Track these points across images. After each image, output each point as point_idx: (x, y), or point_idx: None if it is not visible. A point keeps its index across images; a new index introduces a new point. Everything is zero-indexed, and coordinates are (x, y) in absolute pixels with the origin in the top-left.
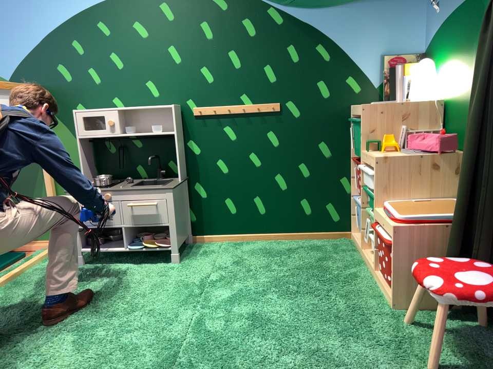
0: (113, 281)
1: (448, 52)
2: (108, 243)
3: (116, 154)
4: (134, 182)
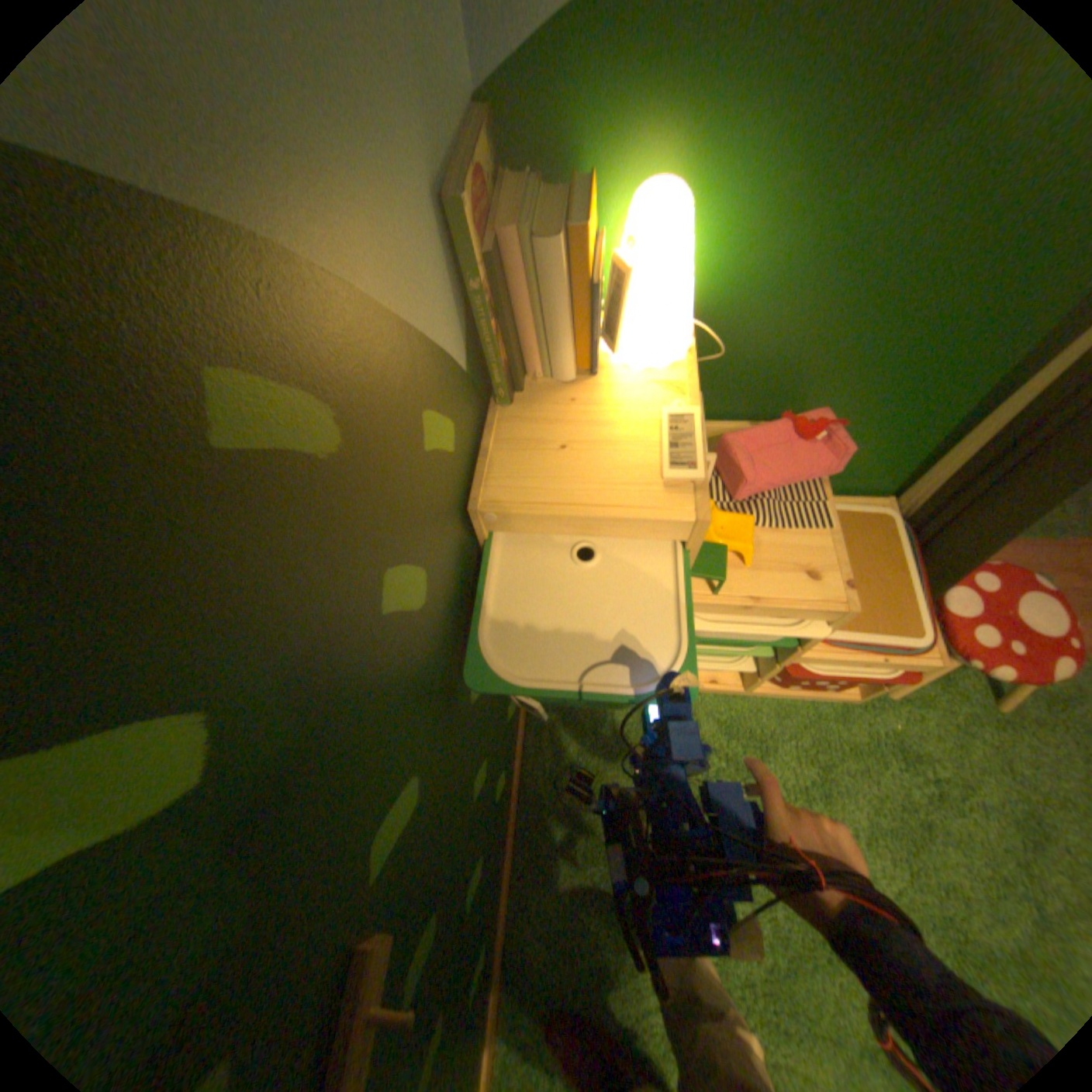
0: None
1: (732, 125)
2: None
3: None
4: None
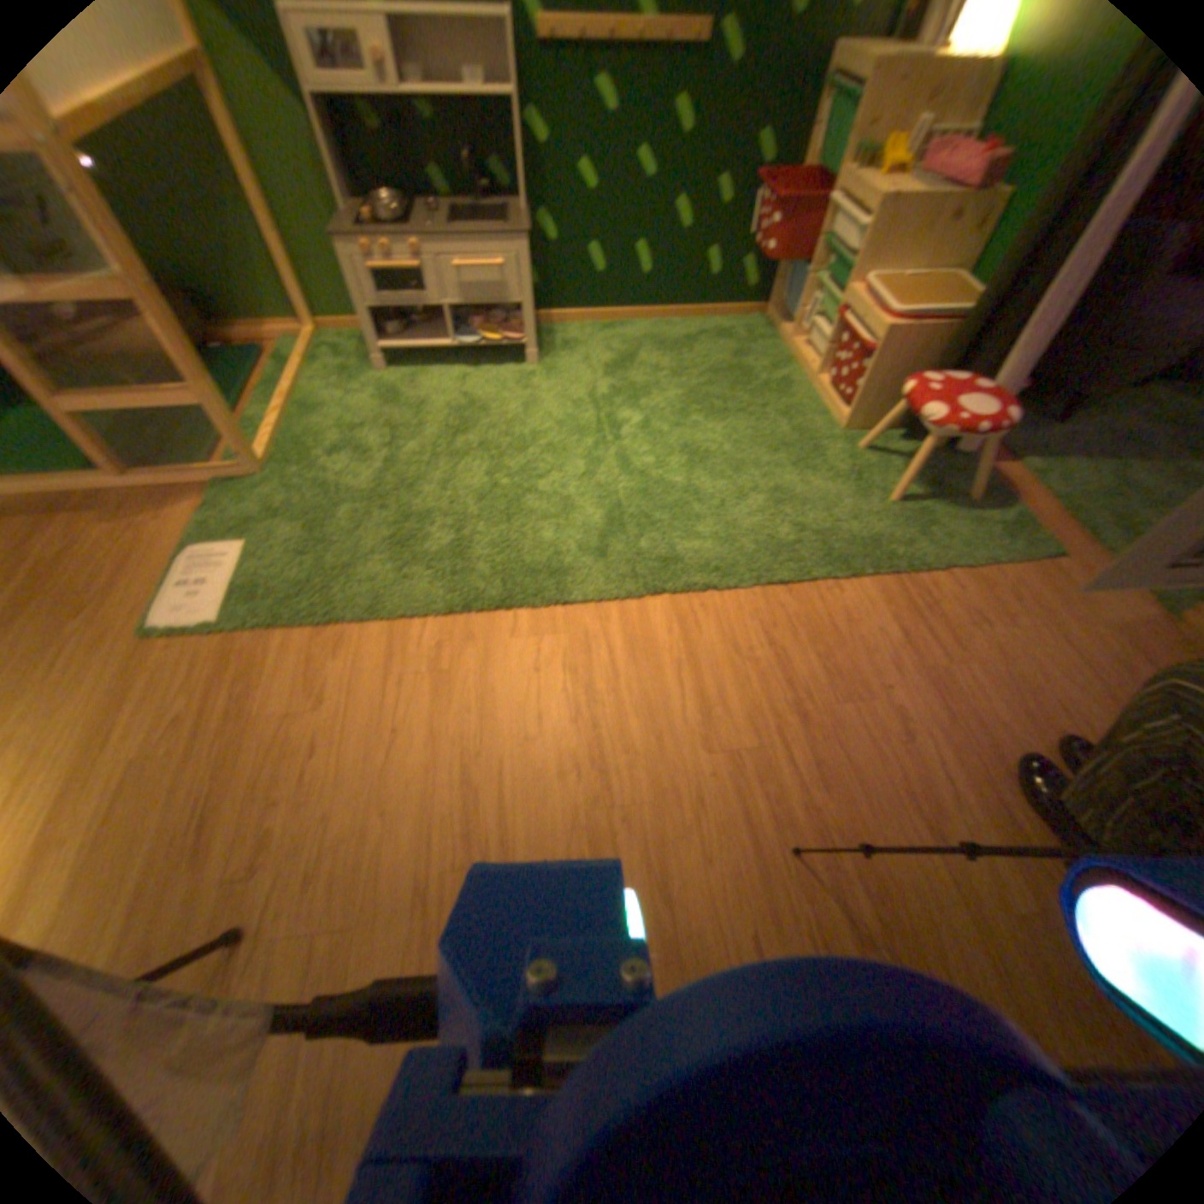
0: (452, 396)
1: None
2: (409, 329)
3: (376, 132)
4: (431, 205)
